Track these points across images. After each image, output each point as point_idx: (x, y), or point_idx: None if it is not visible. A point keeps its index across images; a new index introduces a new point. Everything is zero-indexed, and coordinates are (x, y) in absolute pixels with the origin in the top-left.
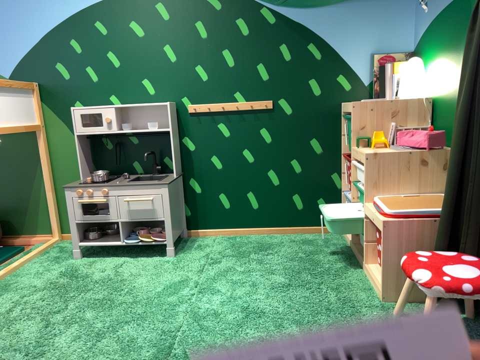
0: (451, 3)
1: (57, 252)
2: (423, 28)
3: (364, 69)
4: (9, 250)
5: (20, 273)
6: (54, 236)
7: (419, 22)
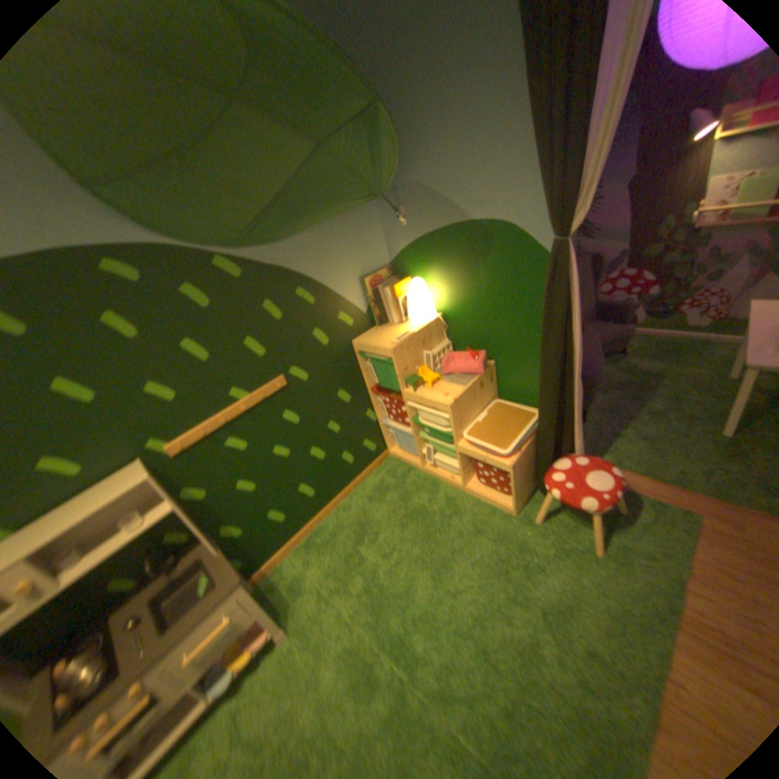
0: (453, 226)
1: None
2: (405, 242)
3: (359, 297)
4: None
5: None
6: None
7: (394, 233)
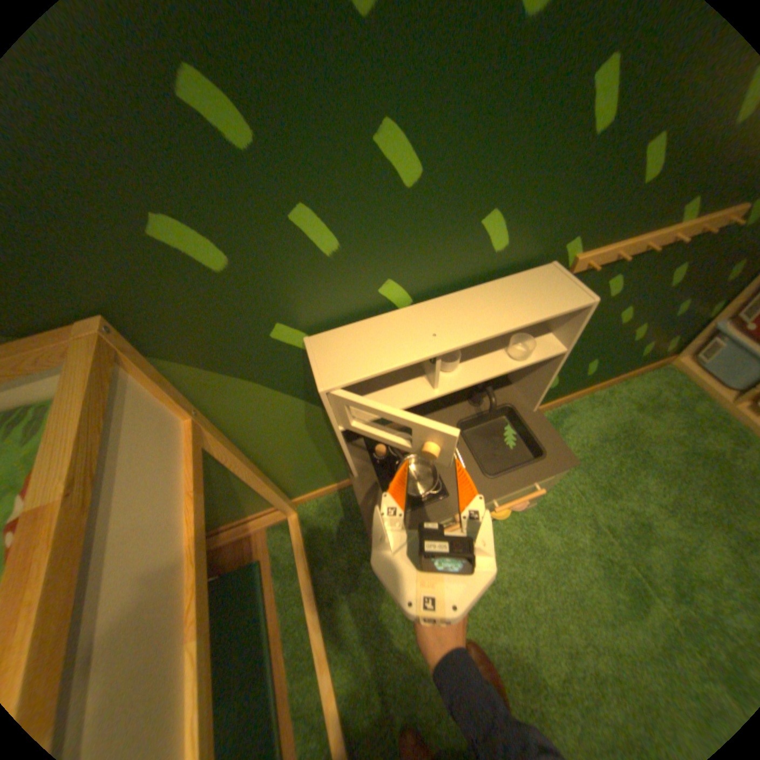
0: None
1: (331, 551)
2: None
3: None
4: (244, 582)
5: (341, 650)
6: (287, 513)
7: None
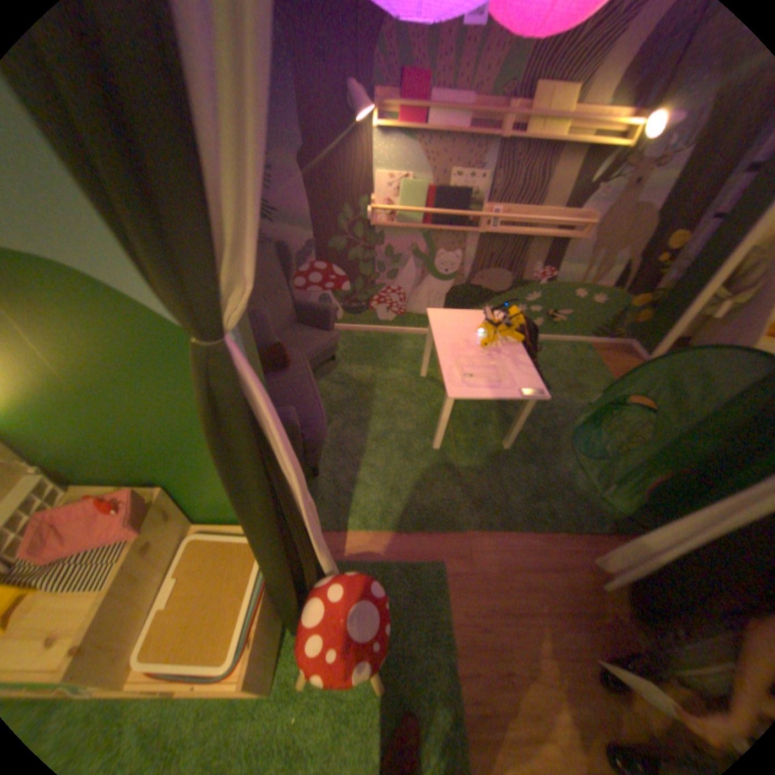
0: None
1: None
2: None
3: None
4: None
5: None
6: None
7: None
